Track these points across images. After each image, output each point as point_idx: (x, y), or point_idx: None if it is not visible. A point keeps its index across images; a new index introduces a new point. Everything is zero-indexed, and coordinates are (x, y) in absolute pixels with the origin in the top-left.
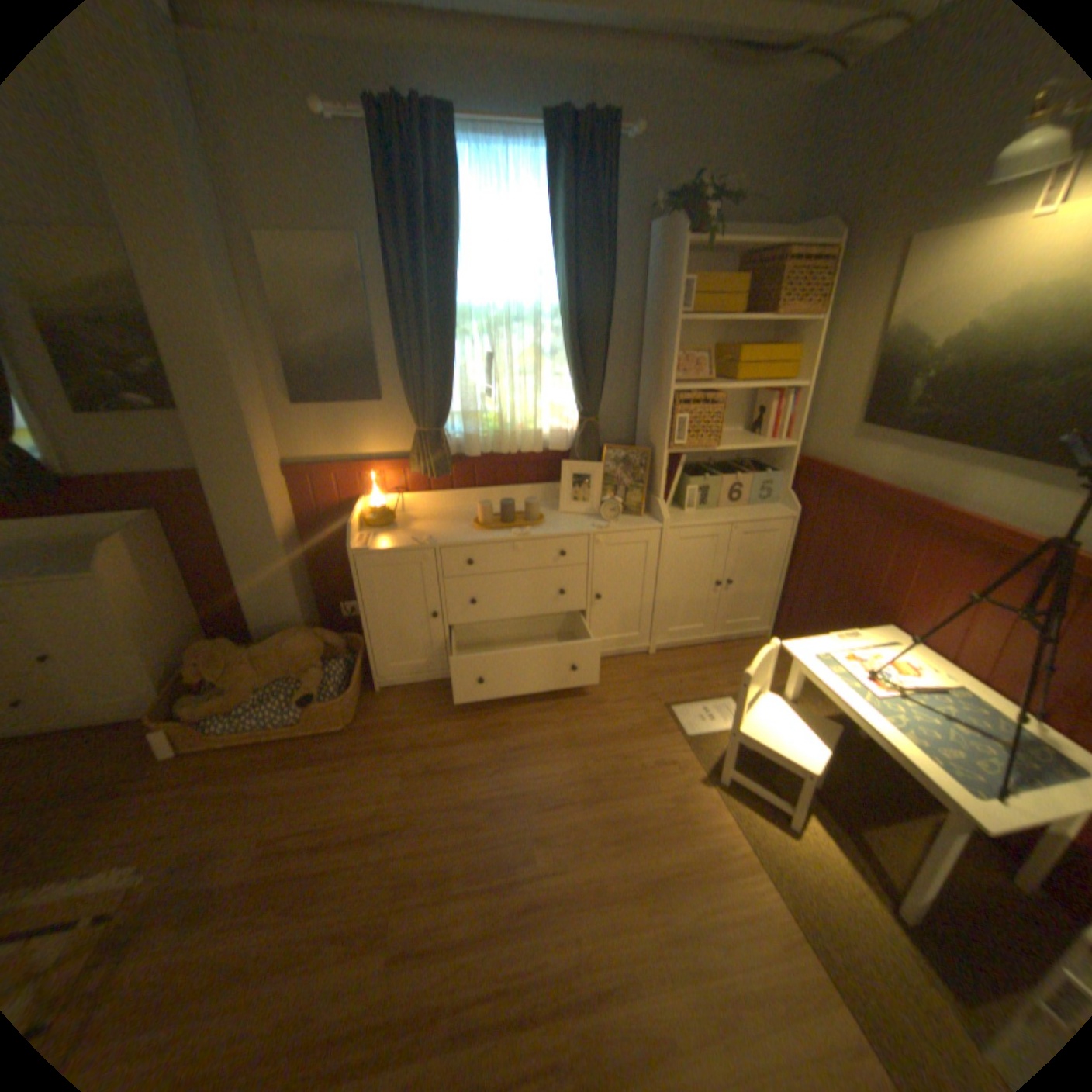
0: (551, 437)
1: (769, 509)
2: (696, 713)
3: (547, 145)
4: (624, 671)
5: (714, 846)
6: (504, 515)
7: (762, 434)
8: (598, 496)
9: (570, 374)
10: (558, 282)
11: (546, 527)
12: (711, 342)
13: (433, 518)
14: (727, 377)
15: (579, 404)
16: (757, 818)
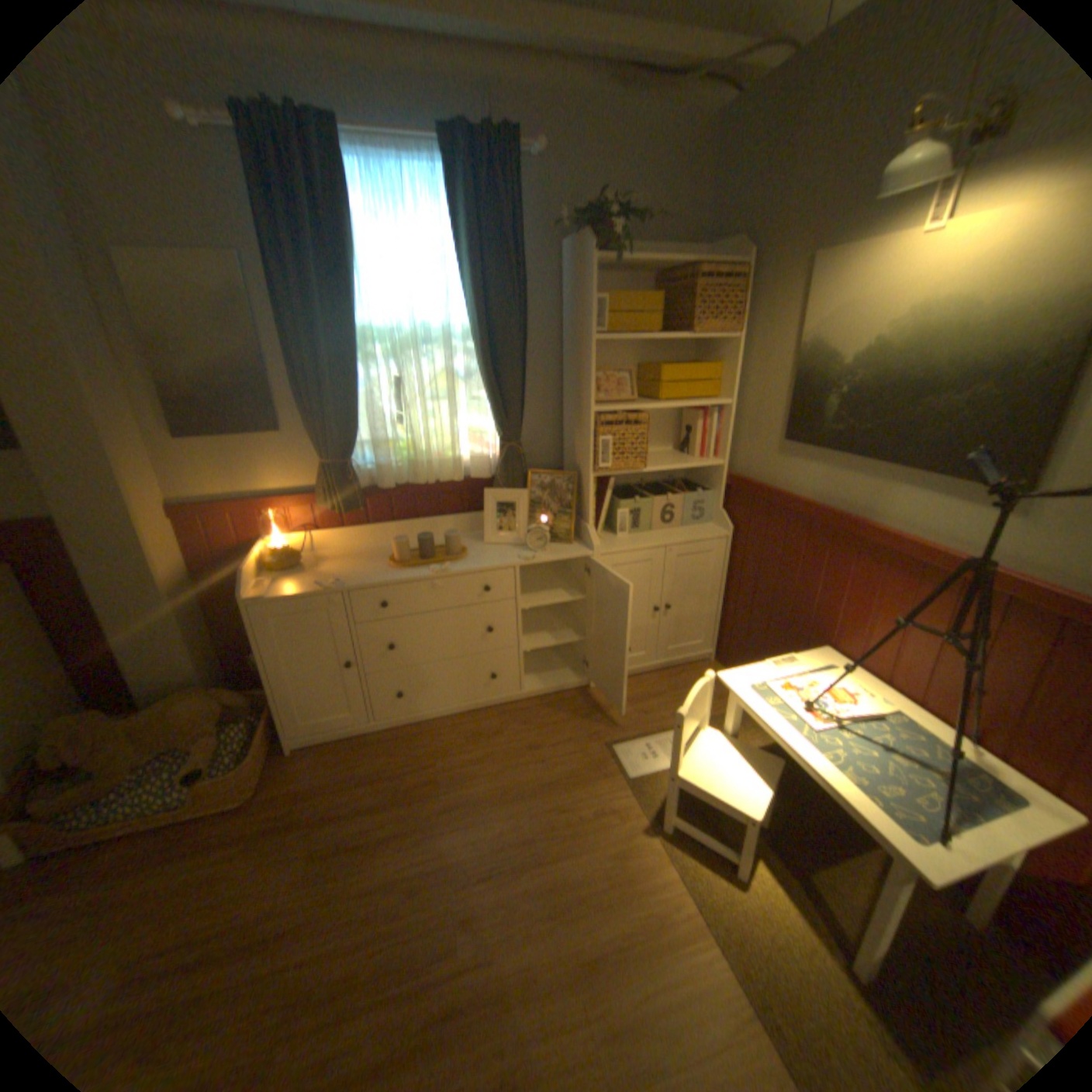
0: (472, 463)
1: (703, 528)
2: (638, 751)
3: (444, 159)
4: (564, 709)
5: (657, 909)
6: (424, 549)
7: (691, 453)
8: (525, 524)
9: (487, 397)
10: (468, 302)
11: (469, 560)
12: (632, 361)
13: (345, 556)
14: (651, 396)
15: (500, 428)
16: (703, 869)
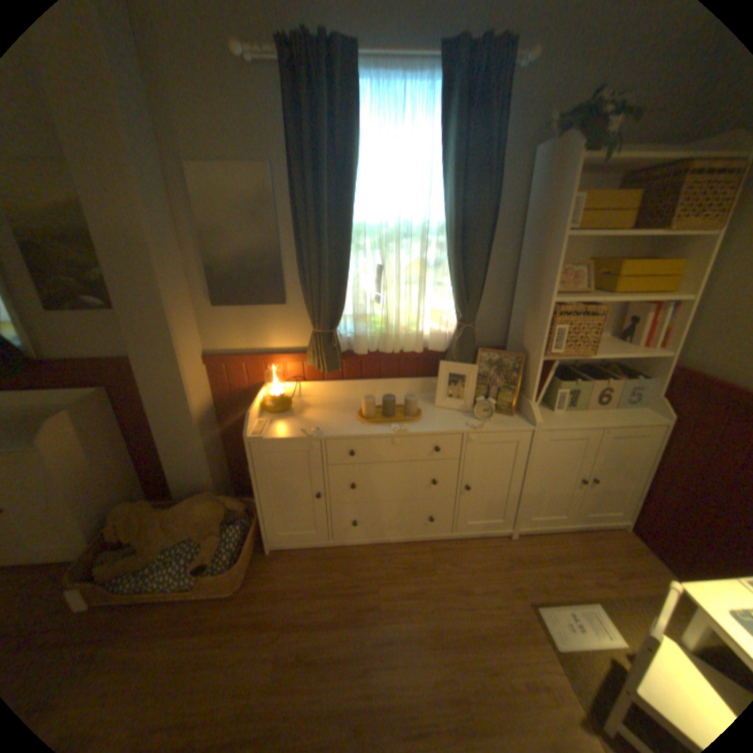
0: (431, 337)
1: (641, 414)
2: (566, 621)
3: (443, 75)
4: (489, 557)
5: None
6: (386, 407)
7: (636, 342)
8: (473, 395)
9: (453, 284)
10: (446, 201)
11: (423, 422)
12: (588, 255)
13: (324, 405)
14: (605, 289)
15: (458, 310)
16: None
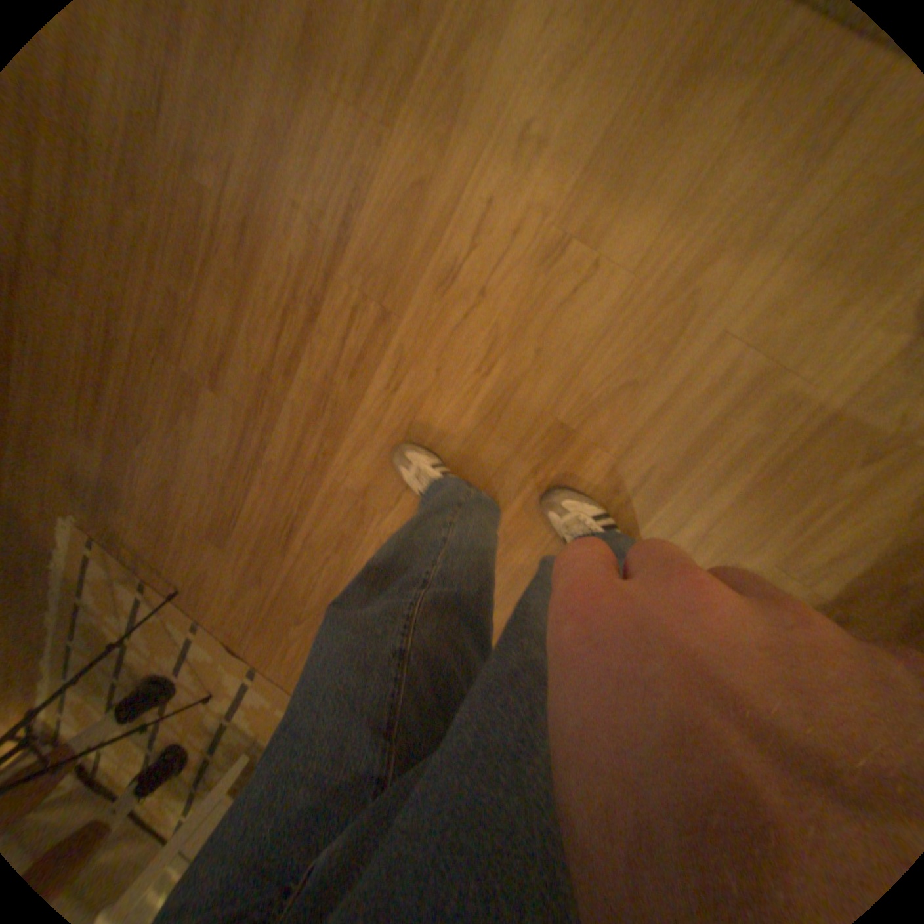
0: None
1: None
2: None
3: None
4: None
5: None
6: None
7: None
8: None
9: None
10: None
11: None
12: None
13: None
14: None
15: None
16: None
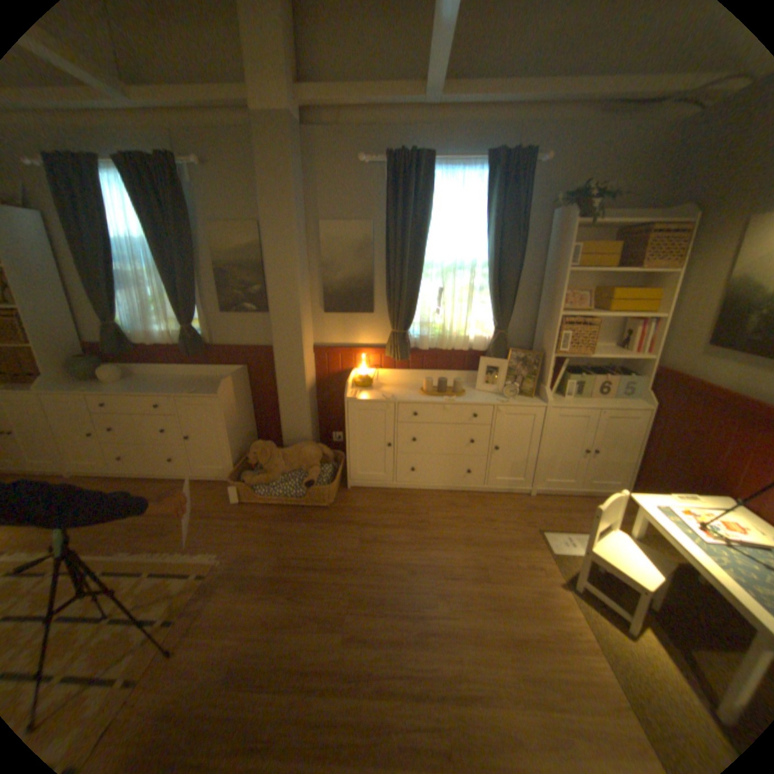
0: (474, 341)
1: (632, 402)
2: (562, 540)
3: (488, 169)
4: (511, 504)
5: (567, 629)
6: (439, 387)
7: (629, 349)
8: (503, 381)
9: (491, 302)
10: (488, 247)
11: (466, 397)
12: (592, 284)
13: (395, 385)
14: (603, 308)
15: (495, 322)
16: (603, 618)
